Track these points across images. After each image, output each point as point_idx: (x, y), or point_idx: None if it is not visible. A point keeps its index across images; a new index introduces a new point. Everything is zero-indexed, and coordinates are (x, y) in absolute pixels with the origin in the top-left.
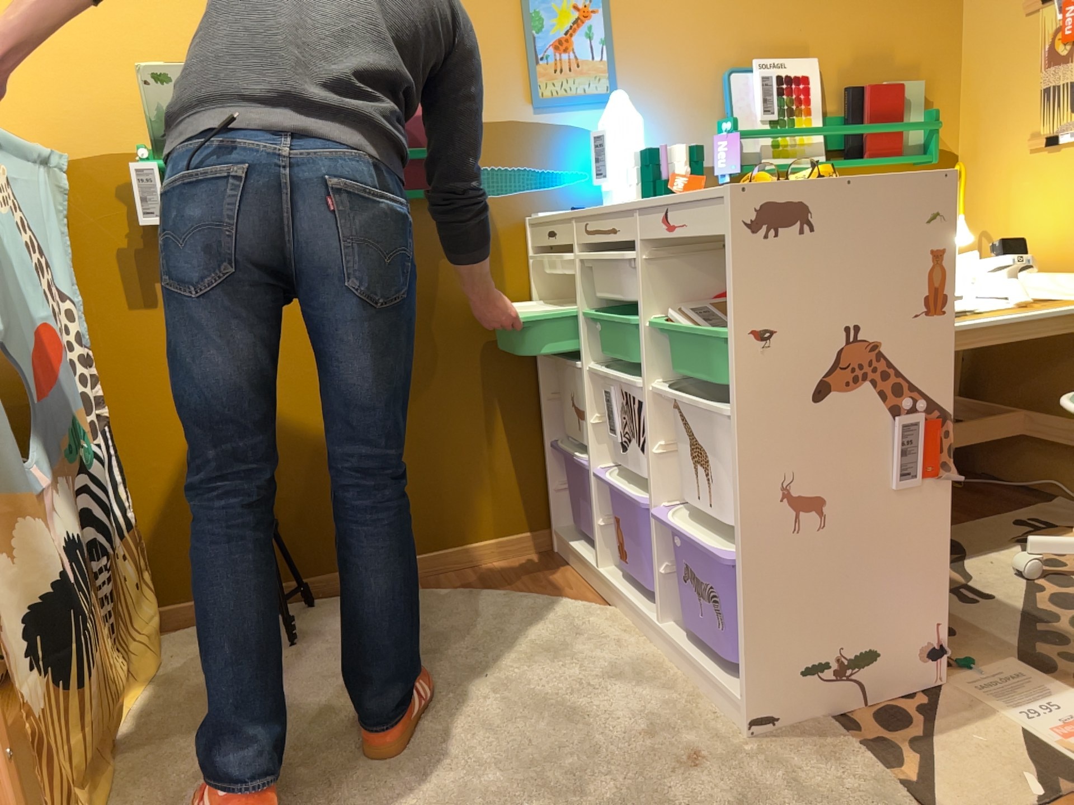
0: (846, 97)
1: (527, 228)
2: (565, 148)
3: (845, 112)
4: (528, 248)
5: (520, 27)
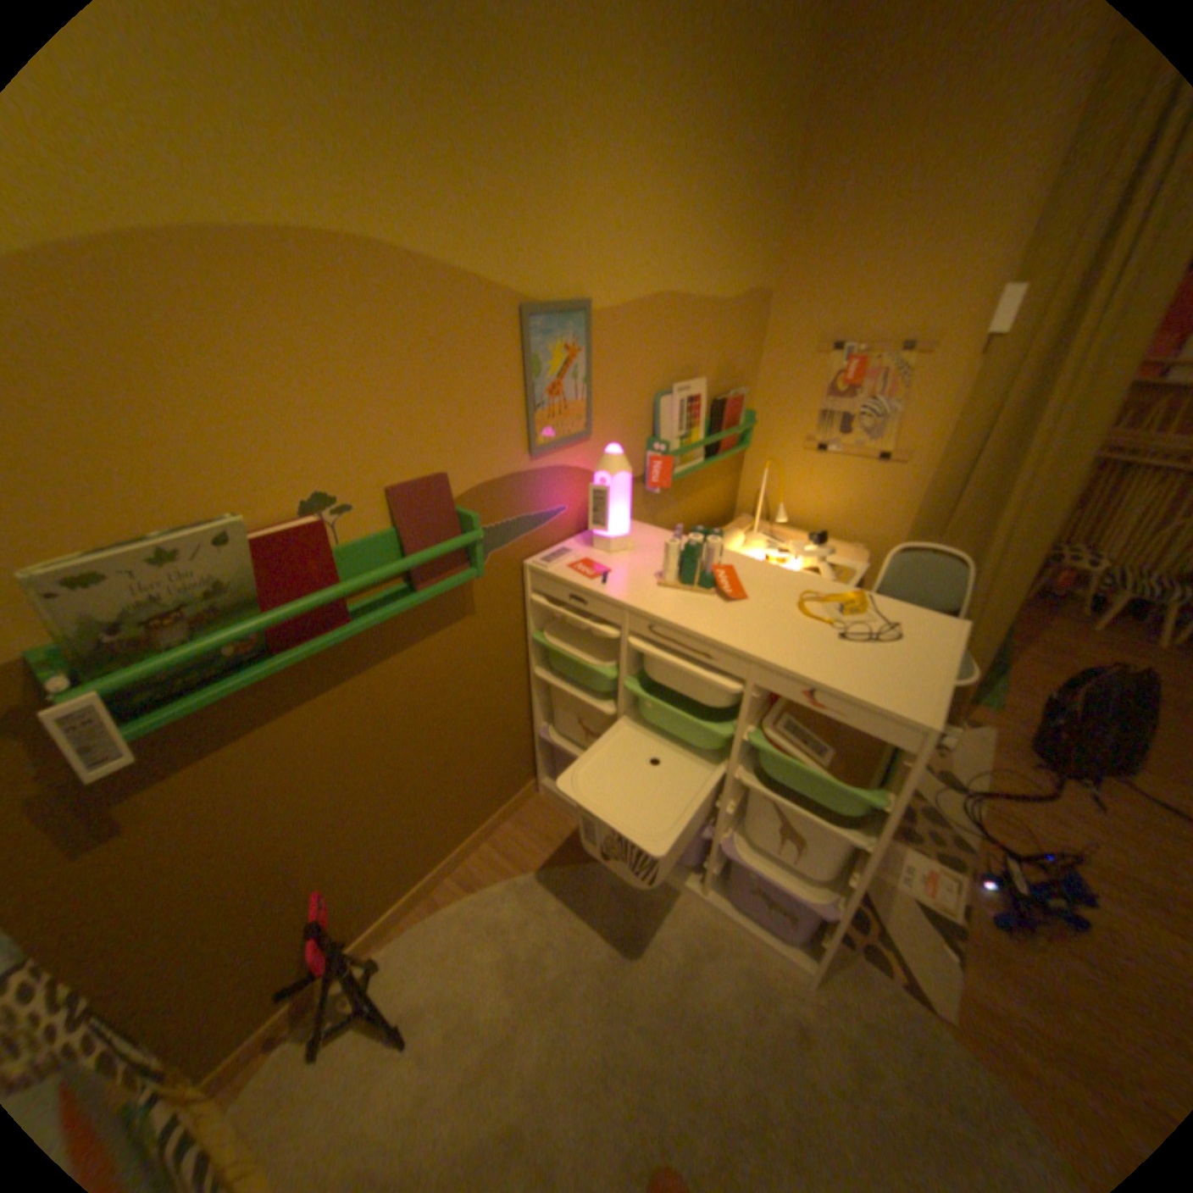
0: (716, 407)
1: (526, 573)
2: (552, 489)
3: (710, 415)
4: (525, 587)
5: (522, 373)
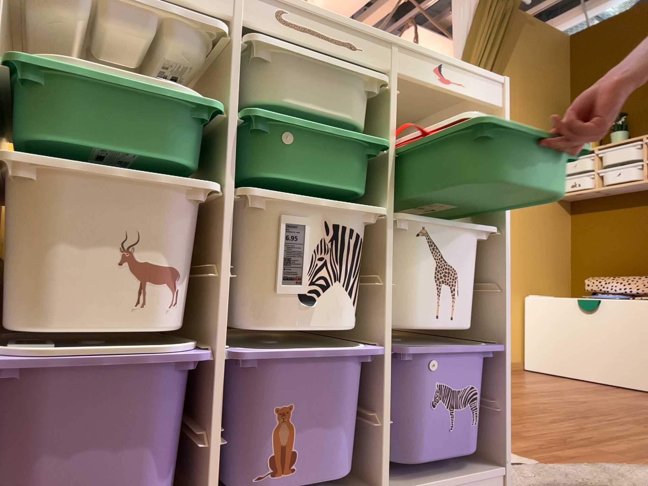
0: None
1: None
2: None
3: None
4: None
5: None
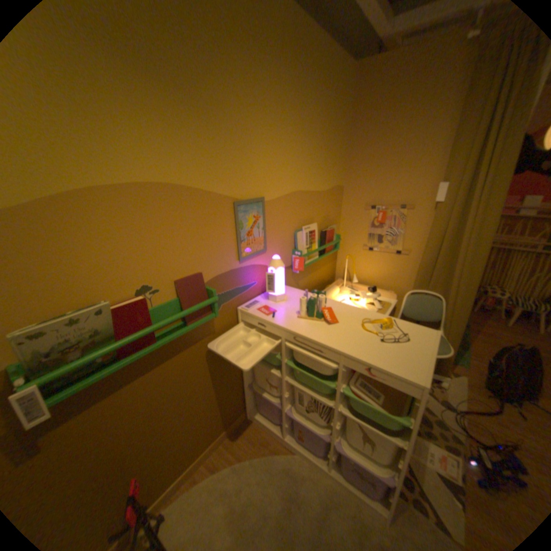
0: (322, 234)
1: (238, 312)
2: (250, 275)
3: (320, 237)
4: (238, 319)
5: (235, 228)
